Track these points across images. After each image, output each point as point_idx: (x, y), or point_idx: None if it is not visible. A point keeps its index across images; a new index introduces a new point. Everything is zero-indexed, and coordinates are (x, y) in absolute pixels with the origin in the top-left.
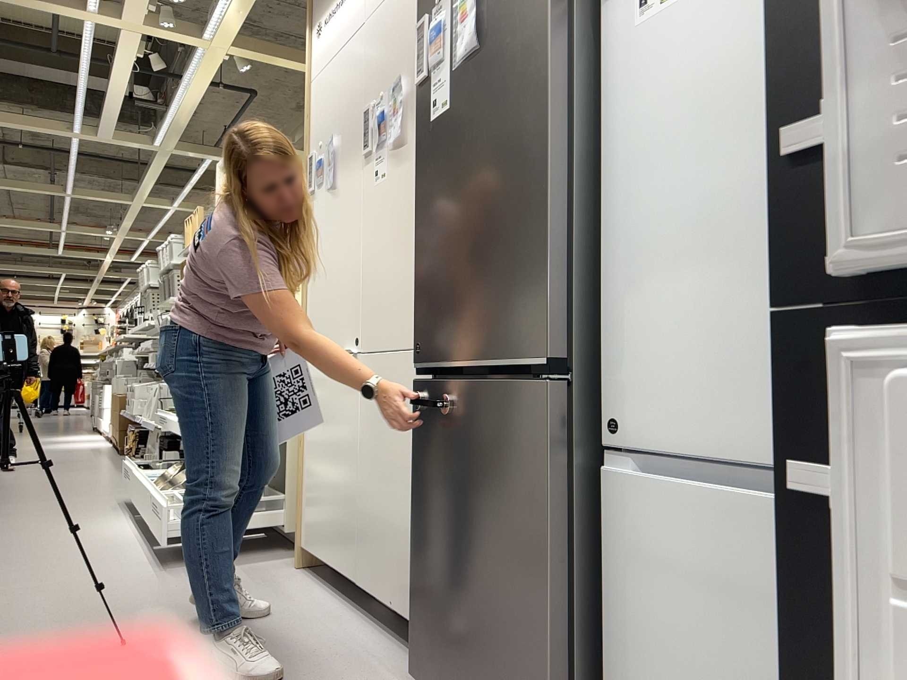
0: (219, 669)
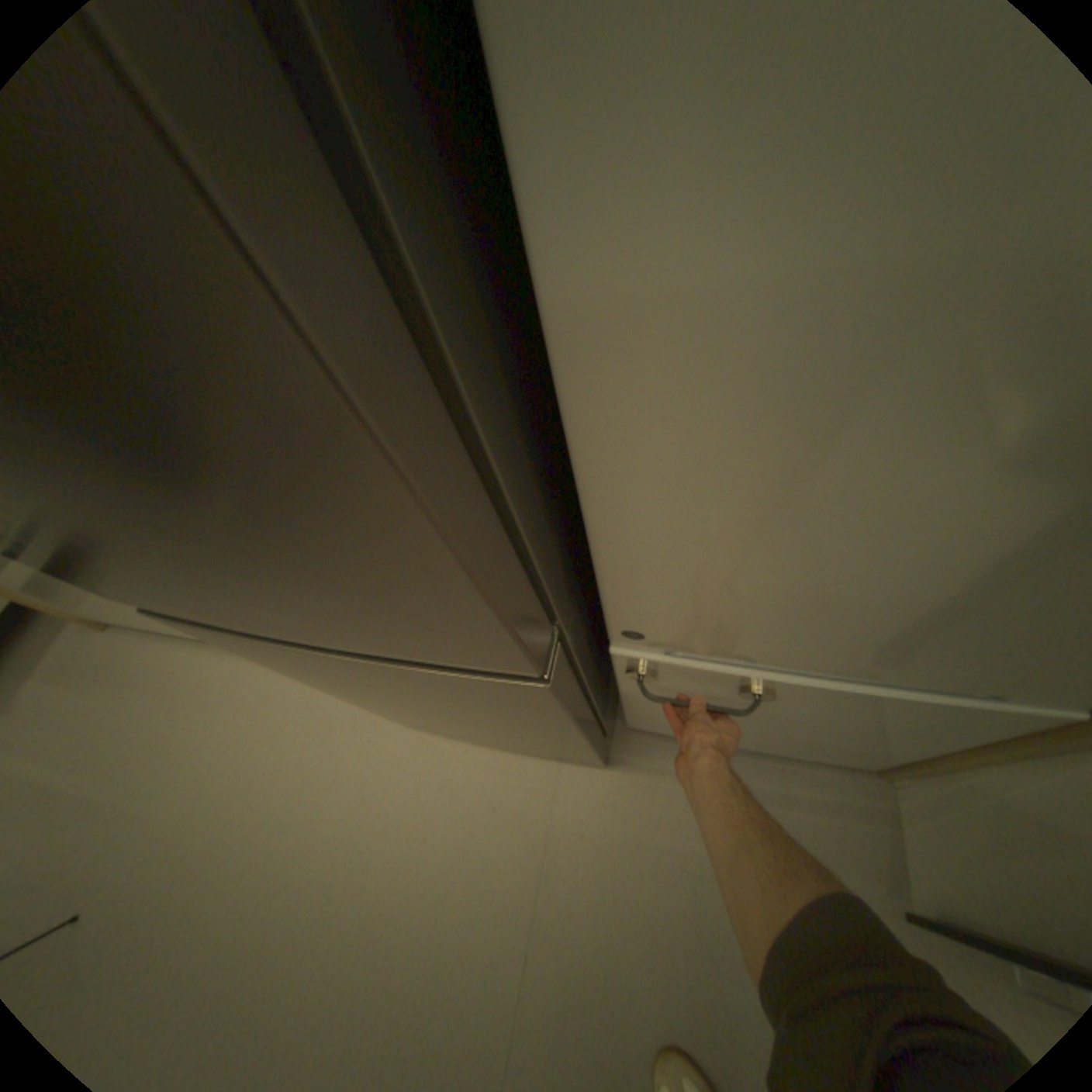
0: (210, 852)
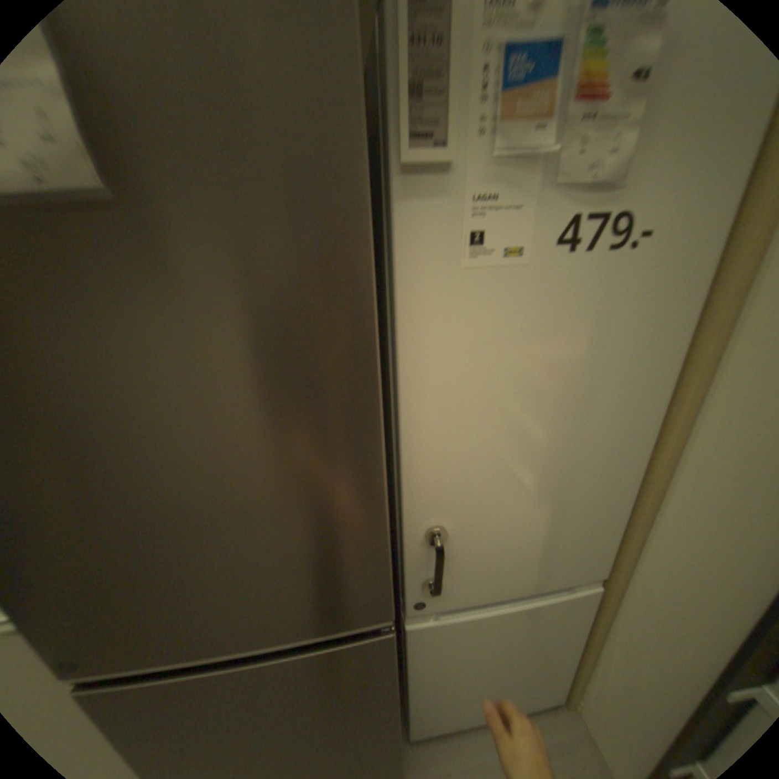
0: None
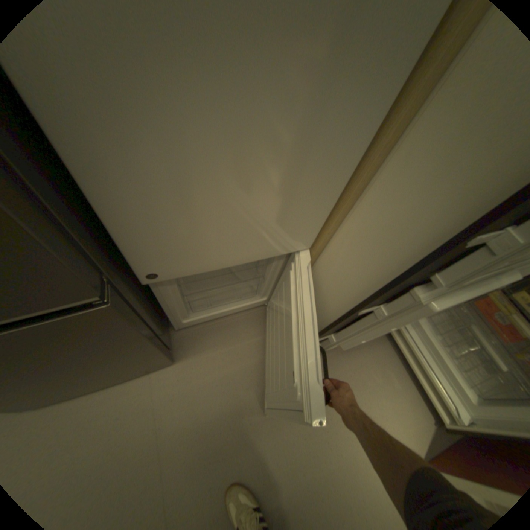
0: None
